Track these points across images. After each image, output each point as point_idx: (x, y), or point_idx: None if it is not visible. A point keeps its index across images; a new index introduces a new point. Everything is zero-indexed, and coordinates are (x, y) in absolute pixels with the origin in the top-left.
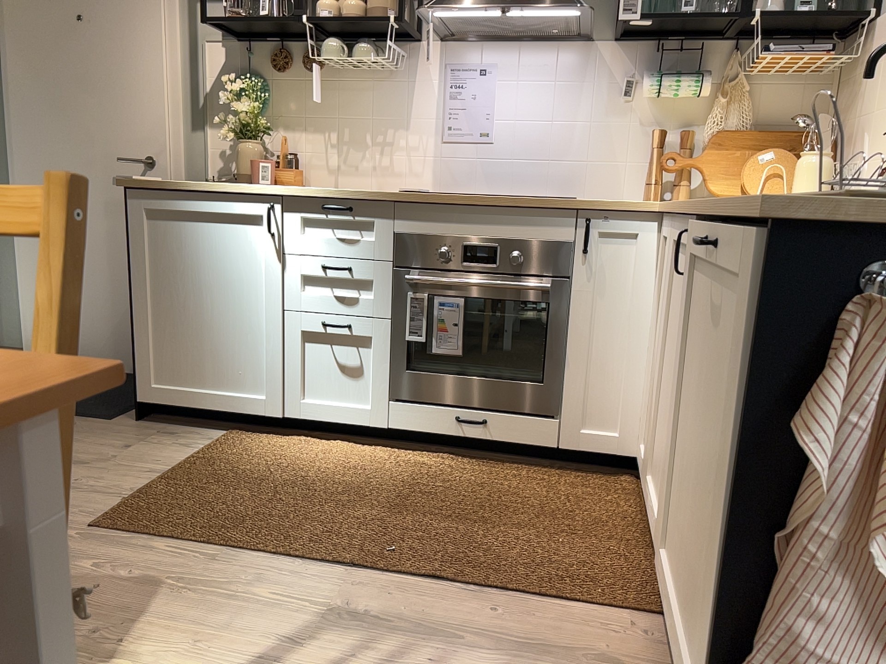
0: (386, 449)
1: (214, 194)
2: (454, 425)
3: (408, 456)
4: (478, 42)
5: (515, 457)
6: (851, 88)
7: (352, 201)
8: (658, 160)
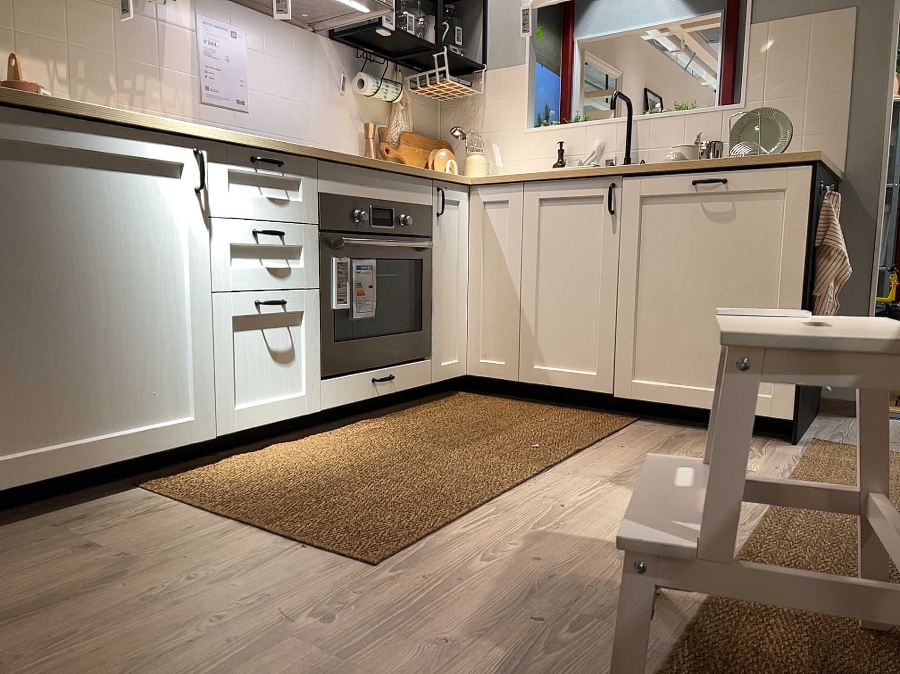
0: (310, 436)
1: (111, 127)
2: (370, 385)
3: (338, 432)
4: (219, 3)
5: (386, 408)
6: (464, 113)
7: (283, 154)
8: (375, 148)
